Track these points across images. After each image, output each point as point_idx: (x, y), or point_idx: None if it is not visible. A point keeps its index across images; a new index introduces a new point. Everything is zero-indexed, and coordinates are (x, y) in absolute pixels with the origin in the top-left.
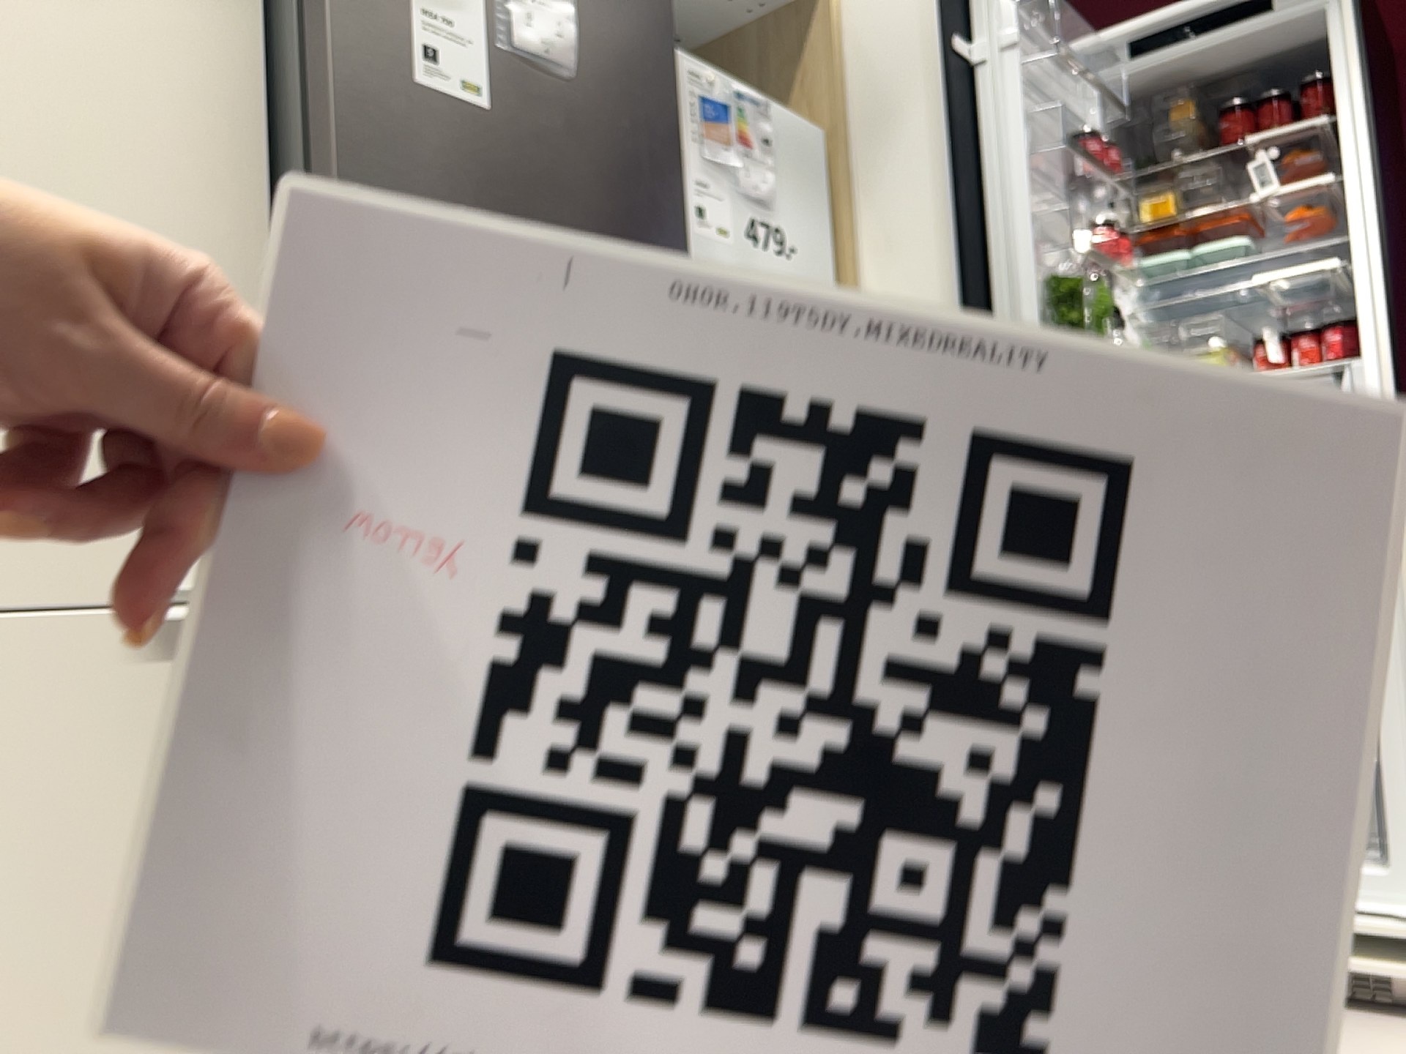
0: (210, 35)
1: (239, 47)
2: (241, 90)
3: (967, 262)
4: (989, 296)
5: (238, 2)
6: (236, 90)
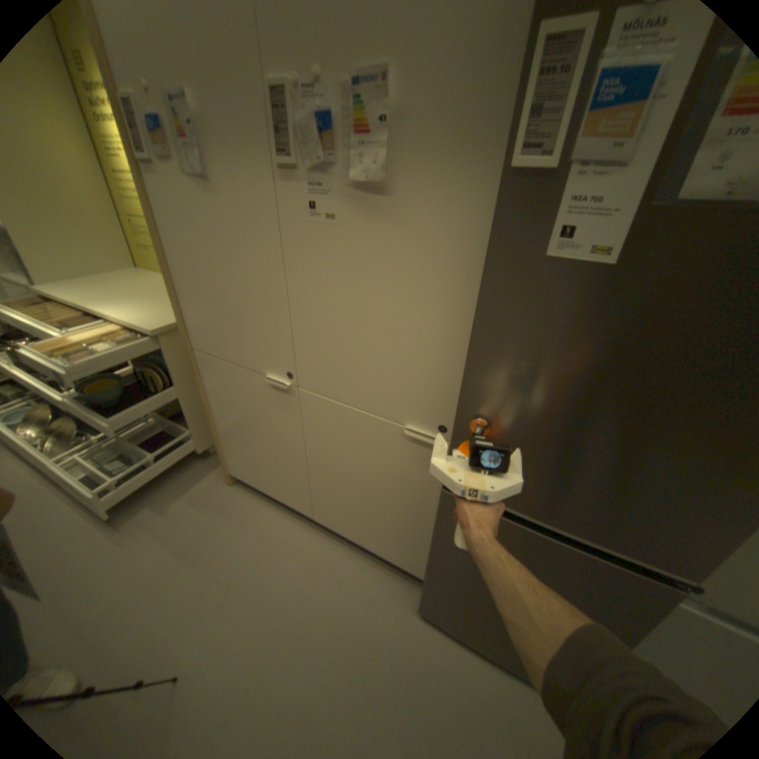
0: (468, 218)
1: (483, 219)
2: (479, 245)
3: None
4: None
5: (488, 192)
6: (476, 245)
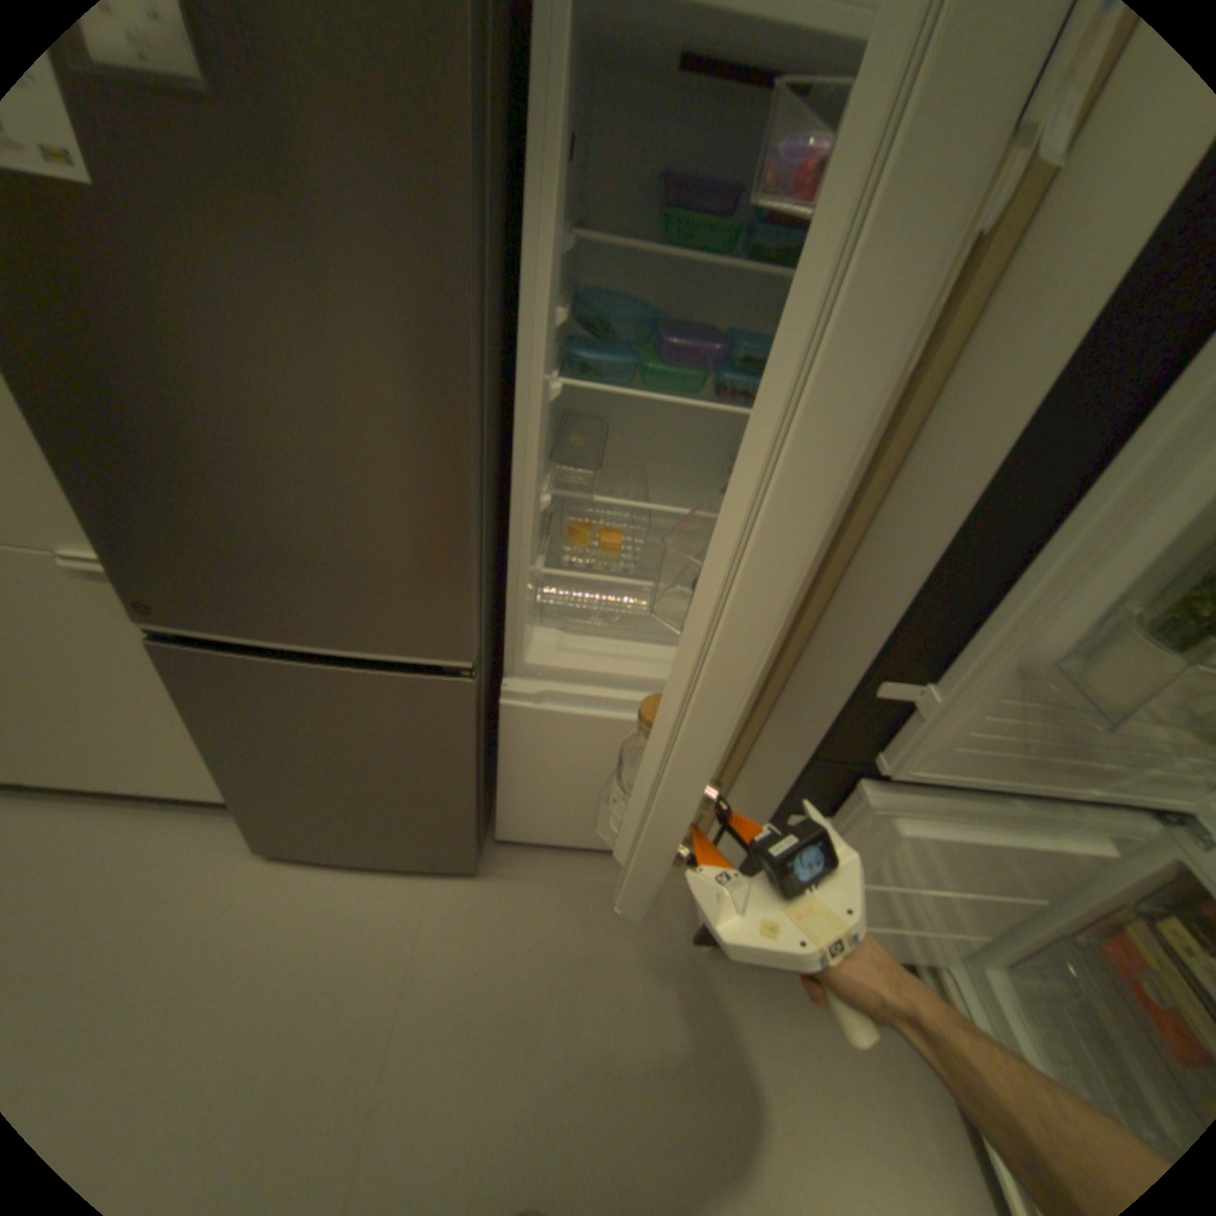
0: None
1: None
2: None
3: (1055, 403)
4: (1090, 466)
5: None
6: None
